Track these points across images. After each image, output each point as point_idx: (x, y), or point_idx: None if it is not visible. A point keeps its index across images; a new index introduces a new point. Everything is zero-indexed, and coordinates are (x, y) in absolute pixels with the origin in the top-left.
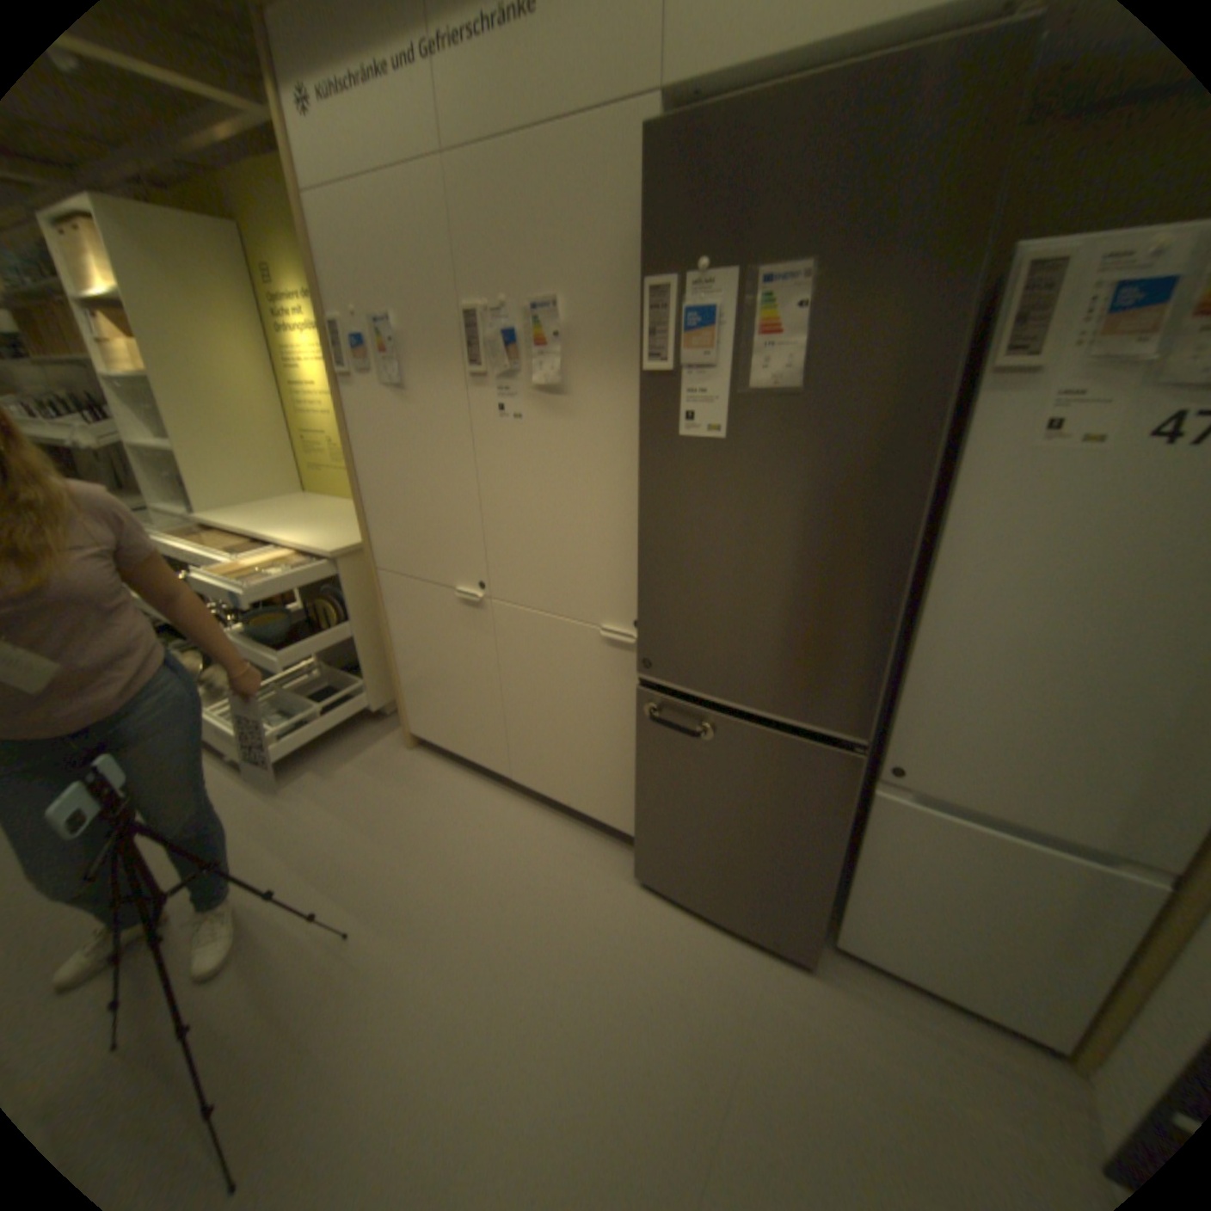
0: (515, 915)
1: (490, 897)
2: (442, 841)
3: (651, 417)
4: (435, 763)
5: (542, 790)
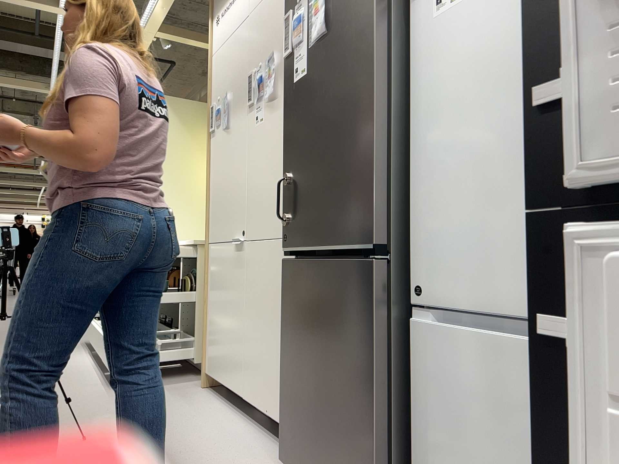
0: (183, 461)
1: (177, 451)
2: (177, 424)
3: (286, 81)
4: (210, 396)
5: (255, 404)
